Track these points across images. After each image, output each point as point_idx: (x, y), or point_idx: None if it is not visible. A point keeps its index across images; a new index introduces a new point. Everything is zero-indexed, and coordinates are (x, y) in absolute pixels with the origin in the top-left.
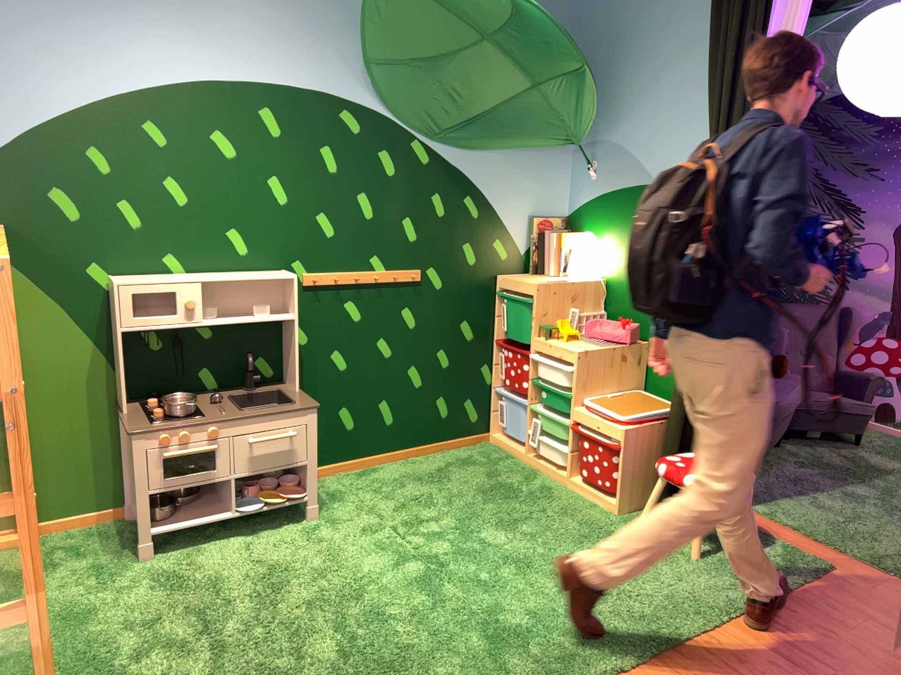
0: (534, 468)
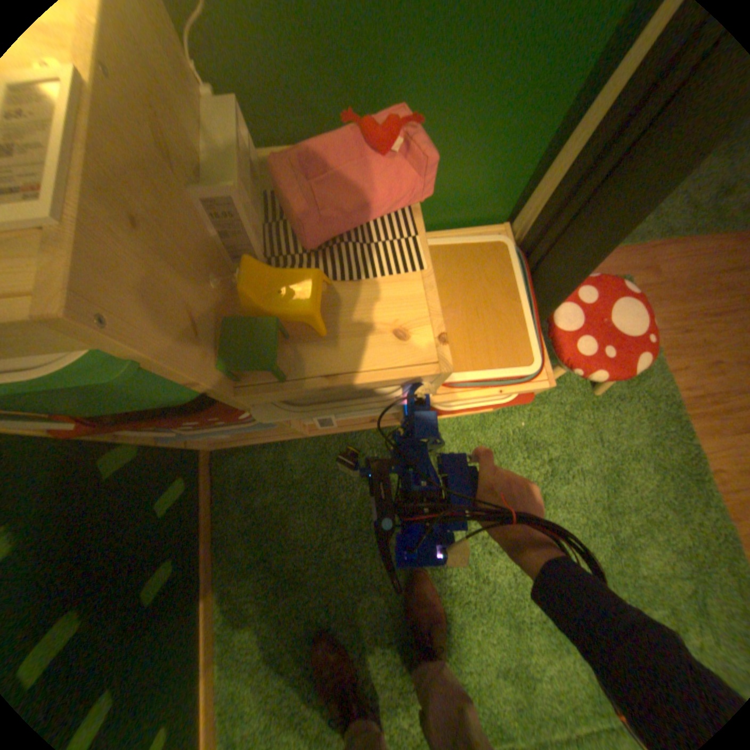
0: (338, 434)
